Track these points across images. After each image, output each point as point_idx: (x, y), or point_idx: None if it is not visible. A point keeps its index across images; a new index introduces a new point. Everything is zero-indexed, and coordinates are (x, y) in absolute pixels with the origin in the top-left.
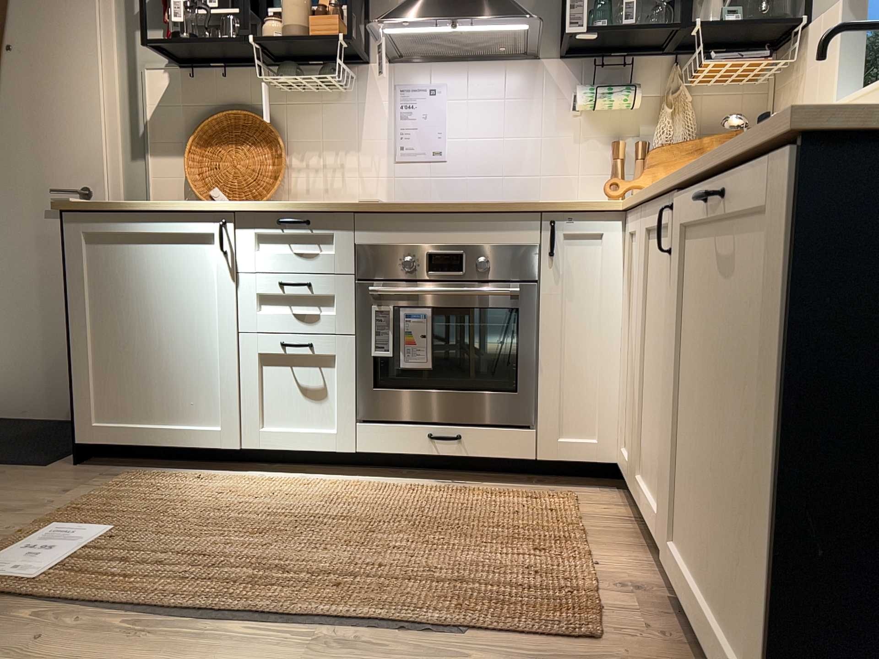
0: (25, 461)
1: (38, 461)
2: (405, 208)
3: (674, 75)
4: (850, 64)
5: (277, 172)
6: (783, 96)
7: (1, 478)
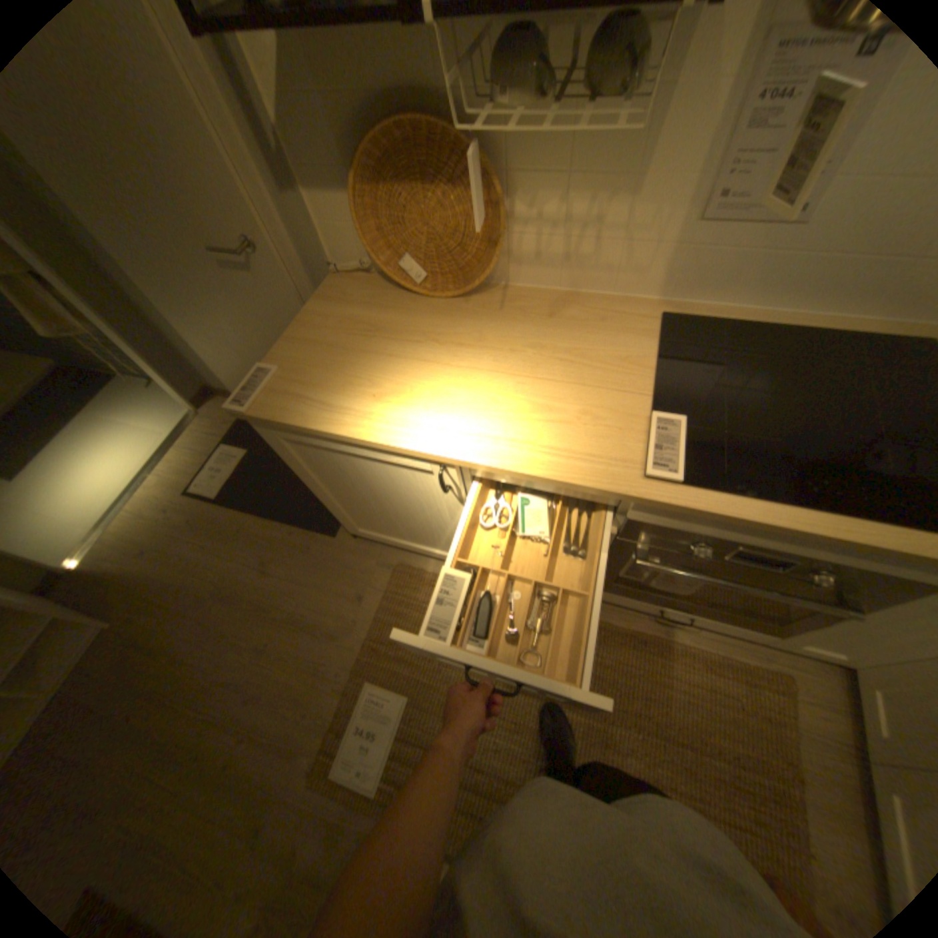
0: (317, 524)
1: (326, 526)
2: (732, 520)
3: None
4: None
5: (495, 231)
6: None
7: (308, 560)
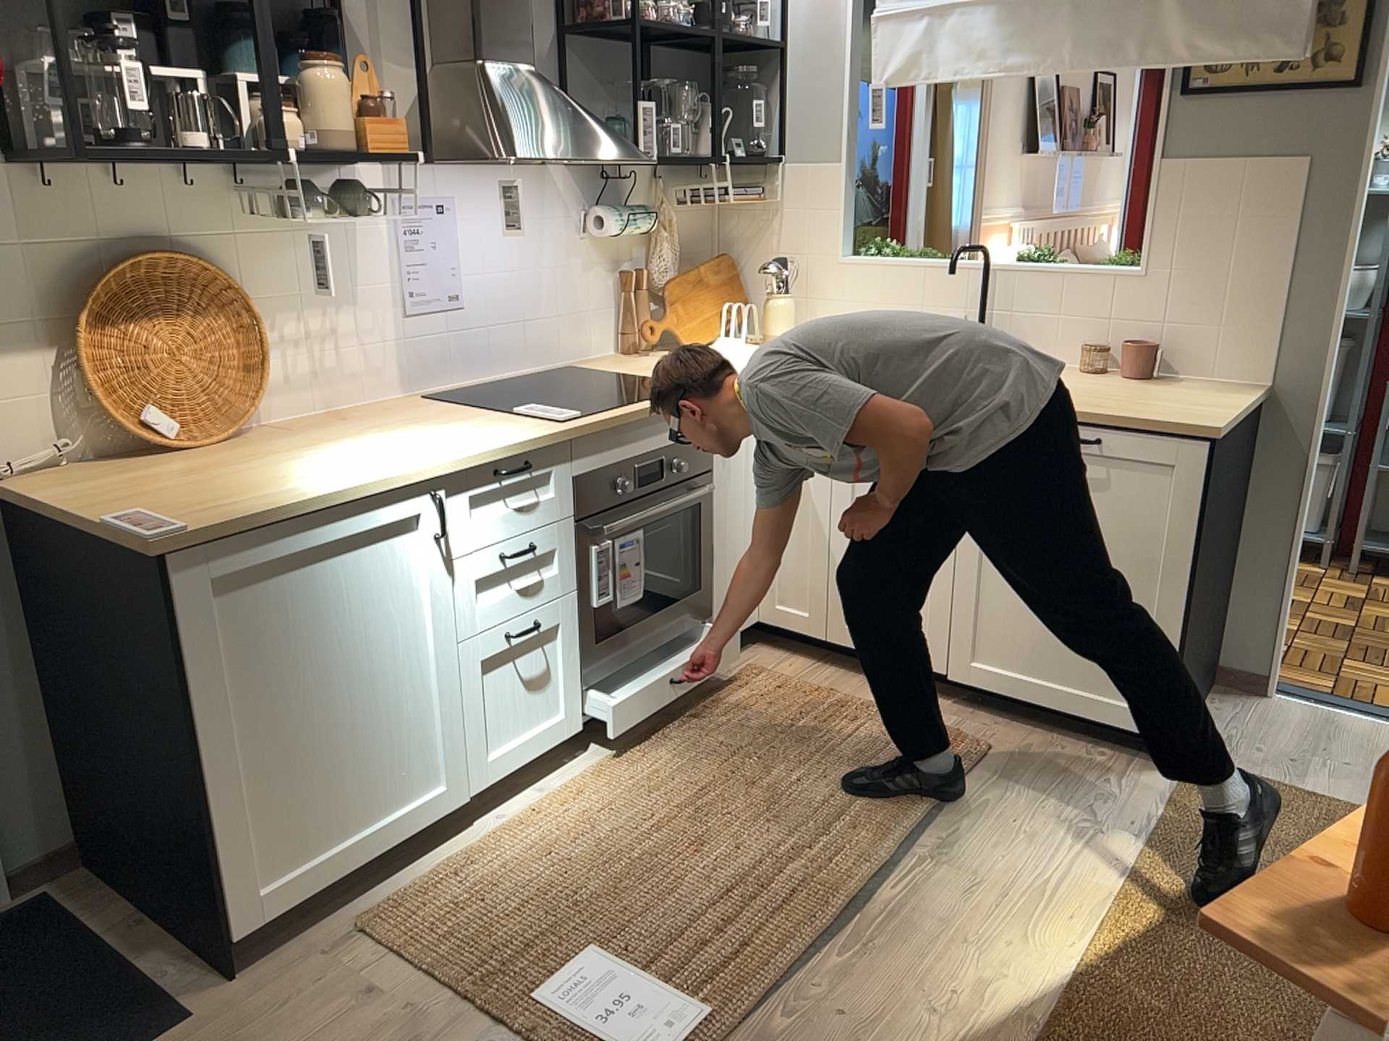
0: (128, 1039)
1: (153, 1022)
2: (621, 420)
3: (665, 191)
4: (850, 221)
5: (253, 359)
6: (747, 220)
7: None
